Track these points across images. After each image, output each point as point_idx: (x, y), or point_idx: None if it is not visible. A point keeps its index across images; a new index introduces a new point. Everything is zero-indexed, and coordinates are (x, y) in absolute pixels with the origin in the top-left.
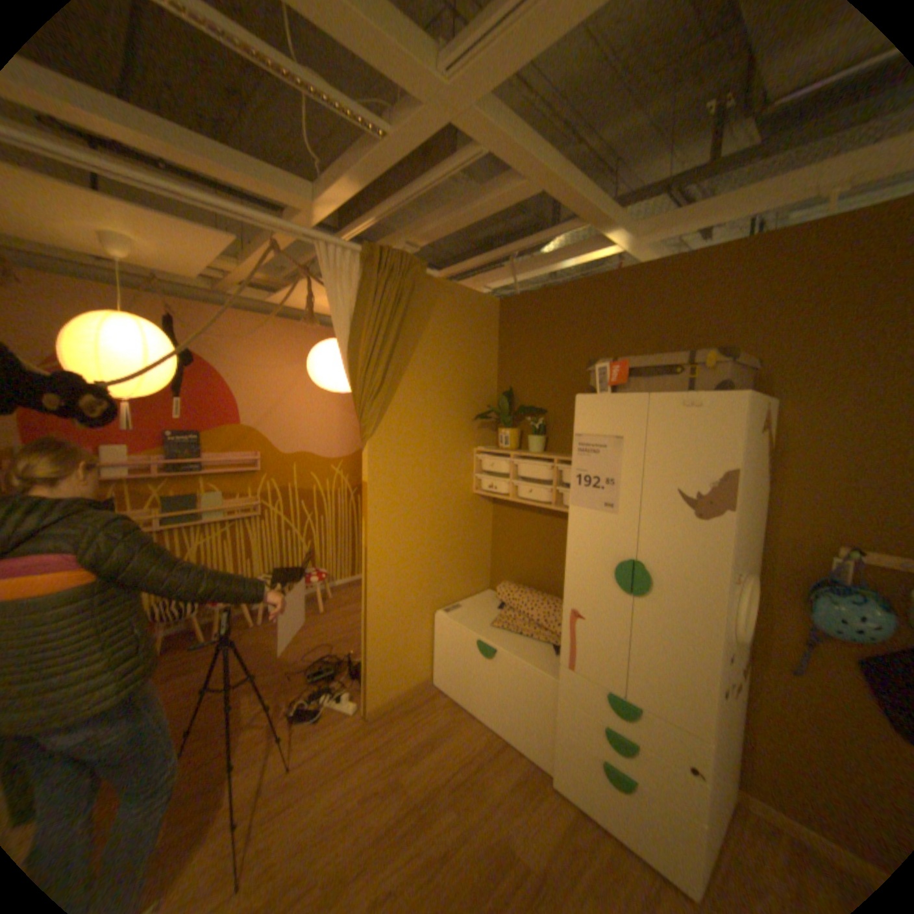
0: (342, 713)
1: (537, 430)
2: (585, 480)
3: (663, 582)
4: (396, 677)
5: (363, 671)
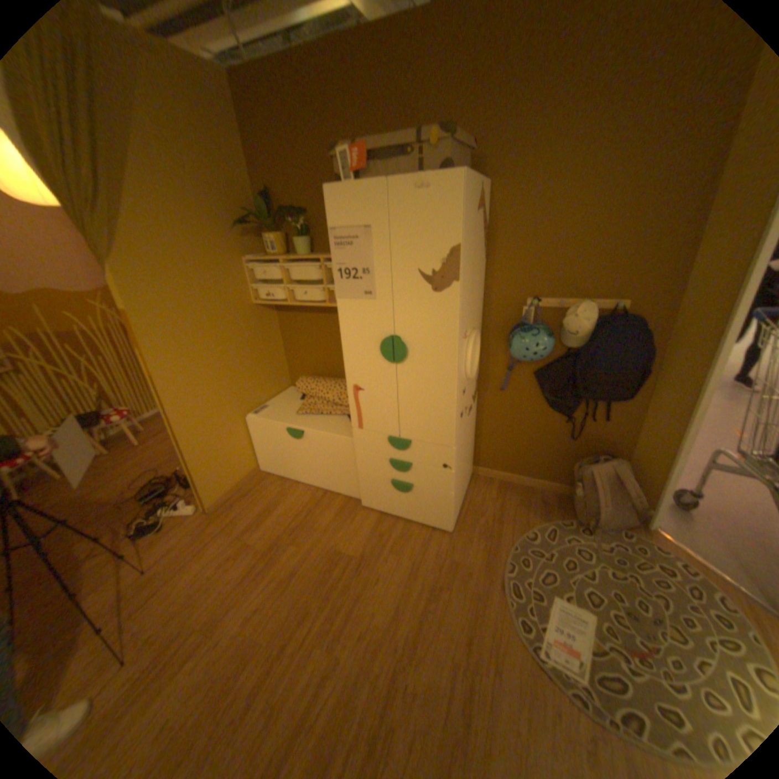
0: (182, 516)
1: (299, 230)
2: (347, 273)
3: (414, 347)
4: (223, 475)
5: (189, 480)
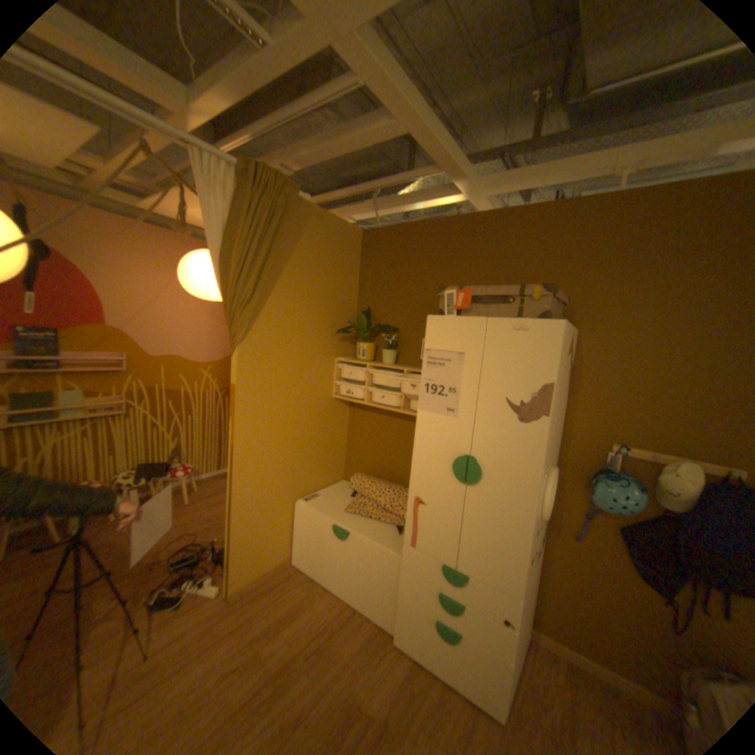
0: (205, 597)
1: (390, 345)
2: (430, 388)
3: (490, 473)
4: (257, 560)
5: (226, 558)
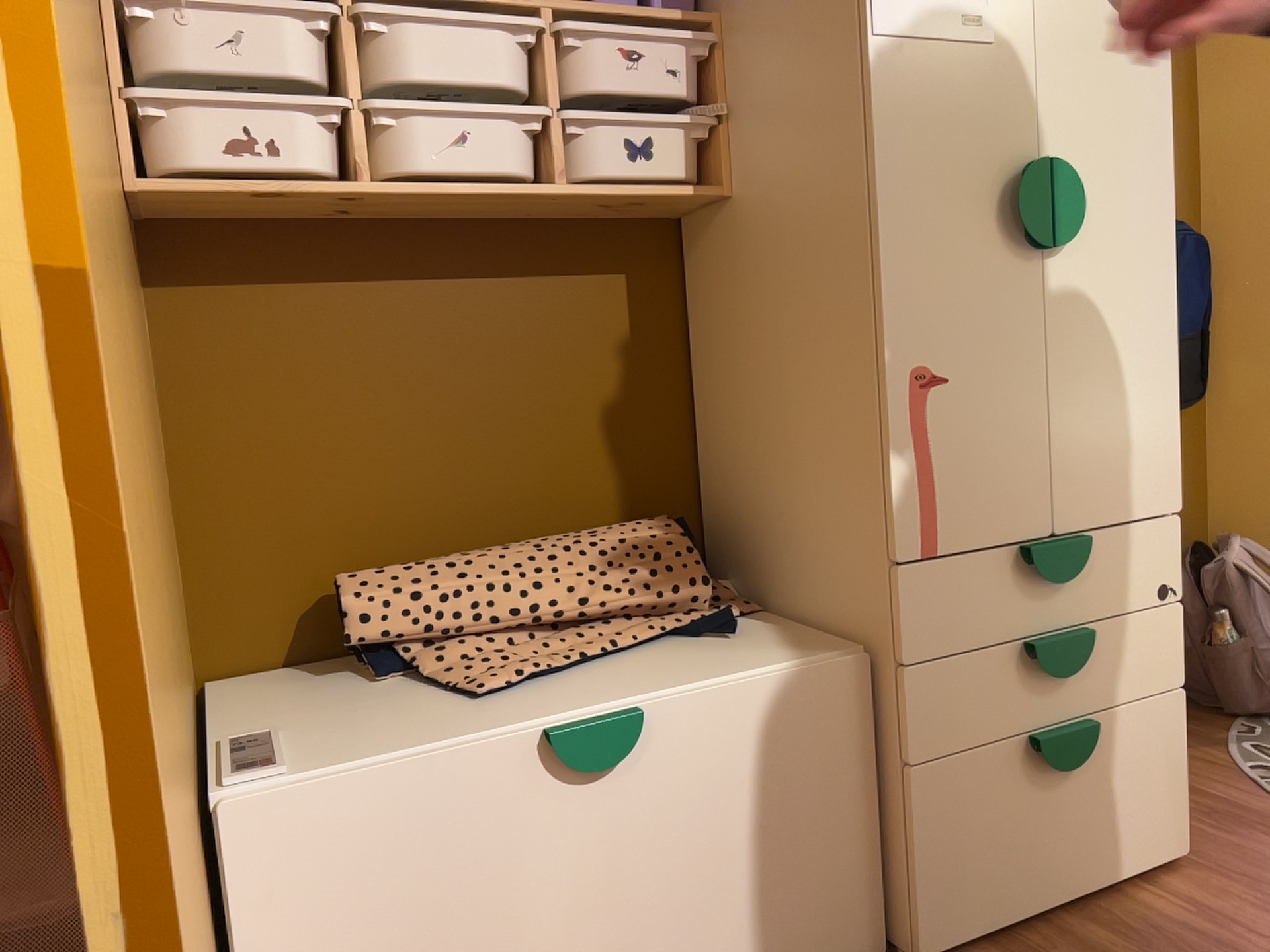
0: None
1: None
2: None
3: (1089, 195)
4: None
5: None
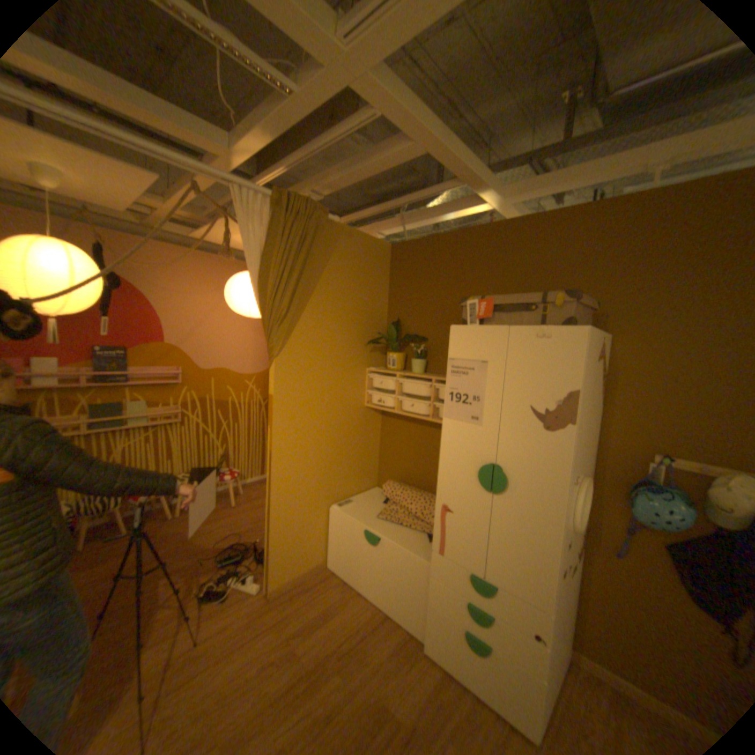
0: (247, 593)
1: (419, 354)
2: (456, 397)
3: (517, 482)
4: (295, 561)
5: (266, 557)
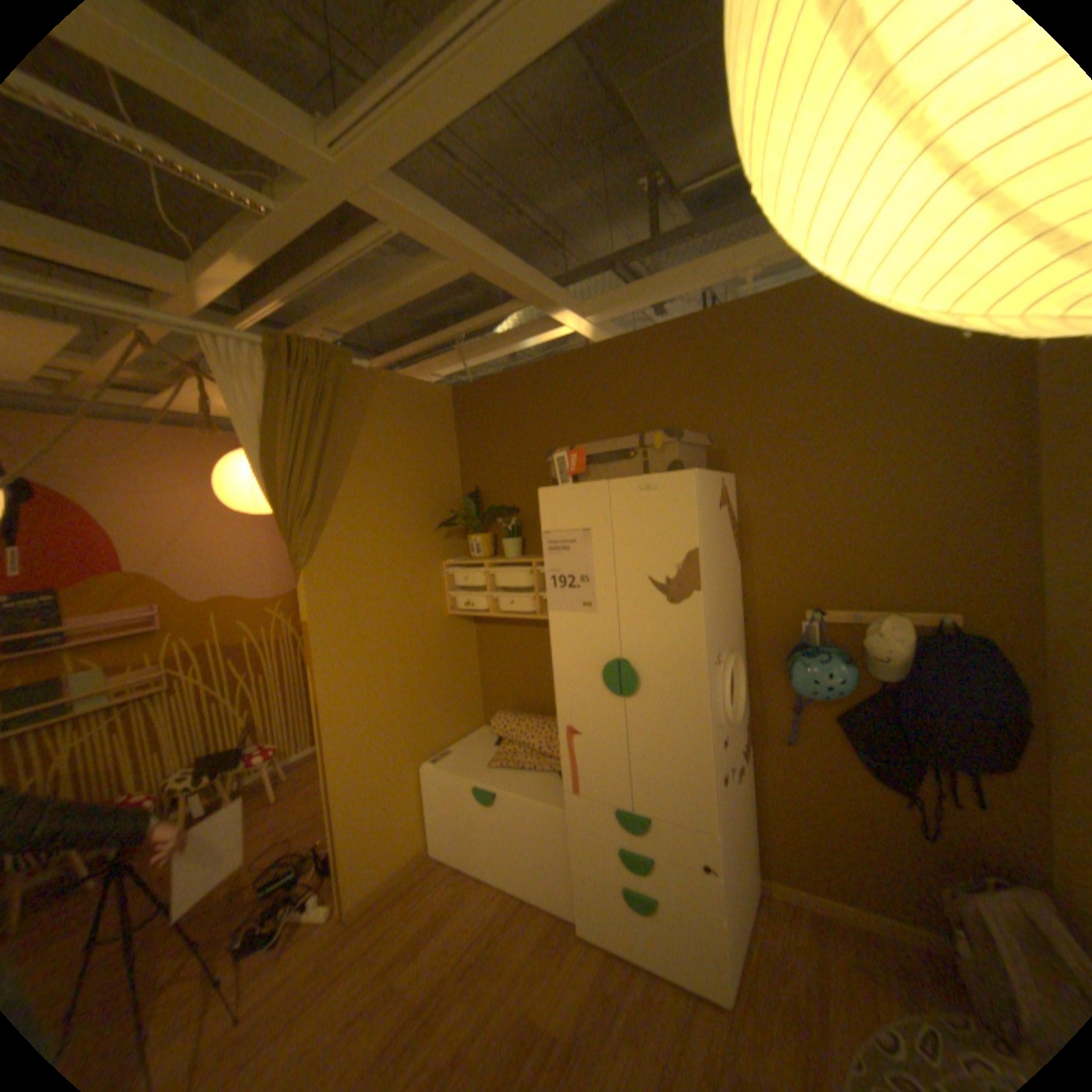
0: (311, 924)
1: (511, 532)
2: (563, 580)
3: (649, 675)
4: (378, 857)
5: (332, 861)
